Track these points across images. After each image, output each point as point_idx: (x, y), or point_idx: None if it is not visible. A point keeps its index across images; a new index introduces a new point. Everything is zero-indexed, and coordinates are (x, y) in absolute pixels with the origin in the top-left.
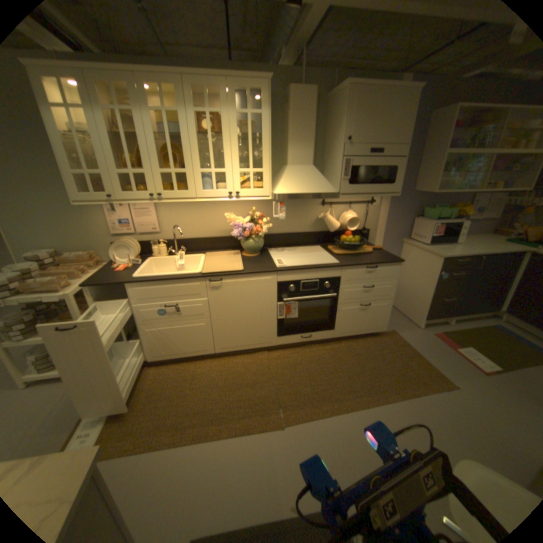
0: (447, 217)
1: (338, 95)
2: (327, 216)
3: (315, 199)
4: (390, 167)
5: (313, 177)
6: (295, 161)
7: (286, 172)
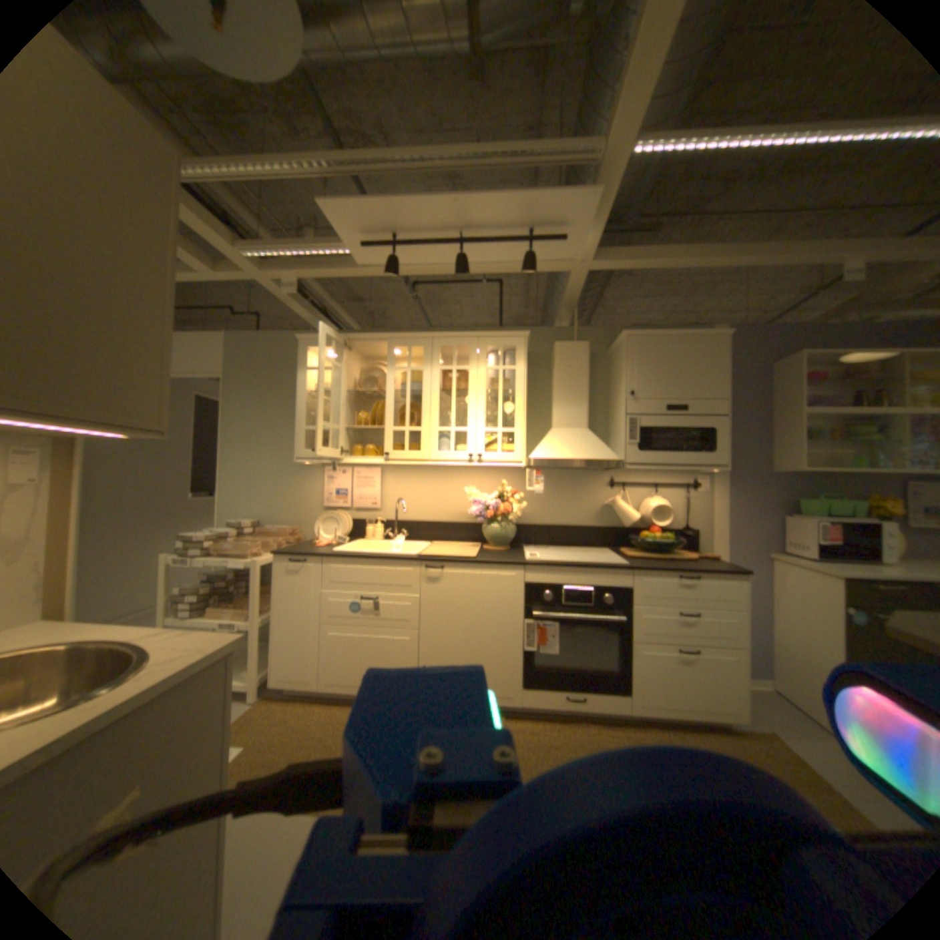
0: (849, 516)
1: (616, 349)
2: (616, 500)
3: (597, 477)
4: (701, 428)
5: (585, 440)
6: (561, 423)
7: (547, 434)
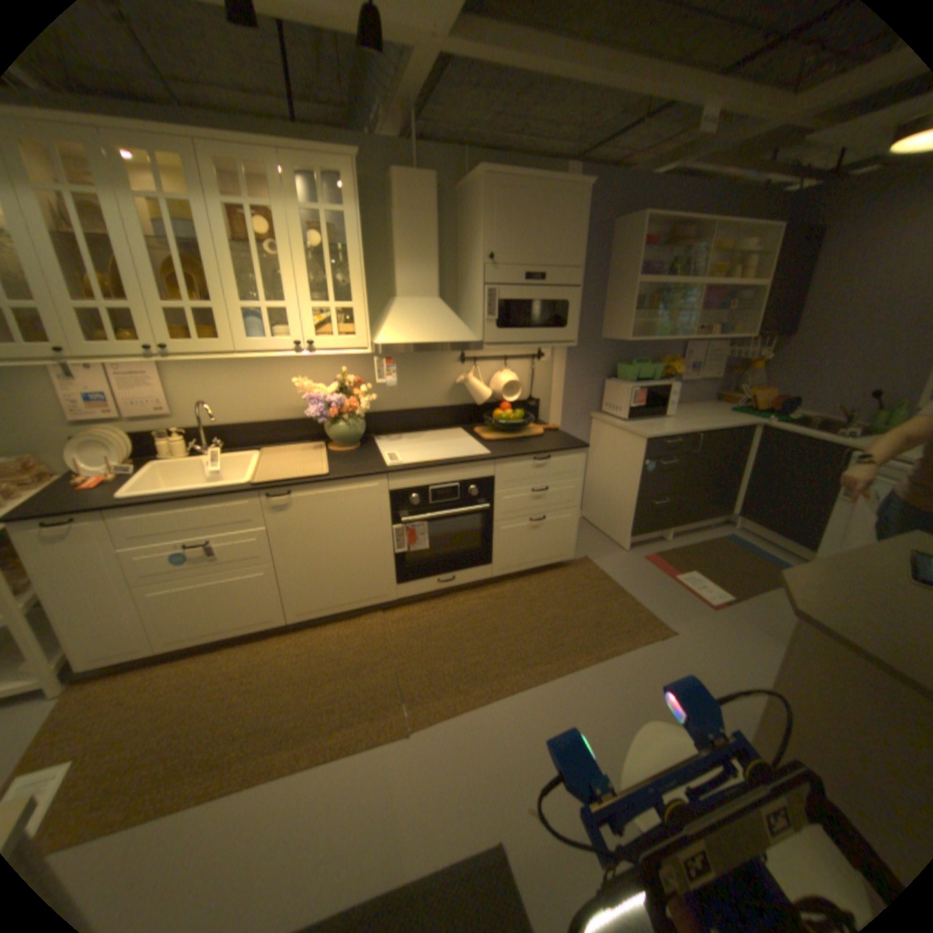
0: (650, 378)
1: (470, 189)
2: (469, 380)
3: (448, 353)
4: (557, 302)
5: (440, 317)
6: (409, 292)
7: (394, 309)
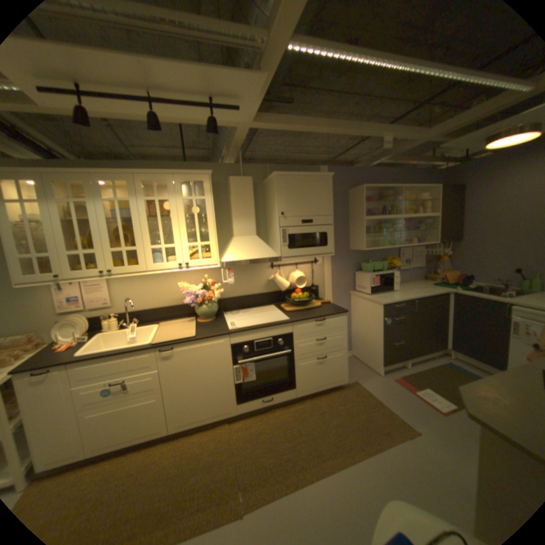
0: (381, 270)
1: (270, 183)
2: (276, 277)
3: (264, 263)
4: (320, 233)
5: (257, 245)
6: (240, 234)
7: (232, 243)
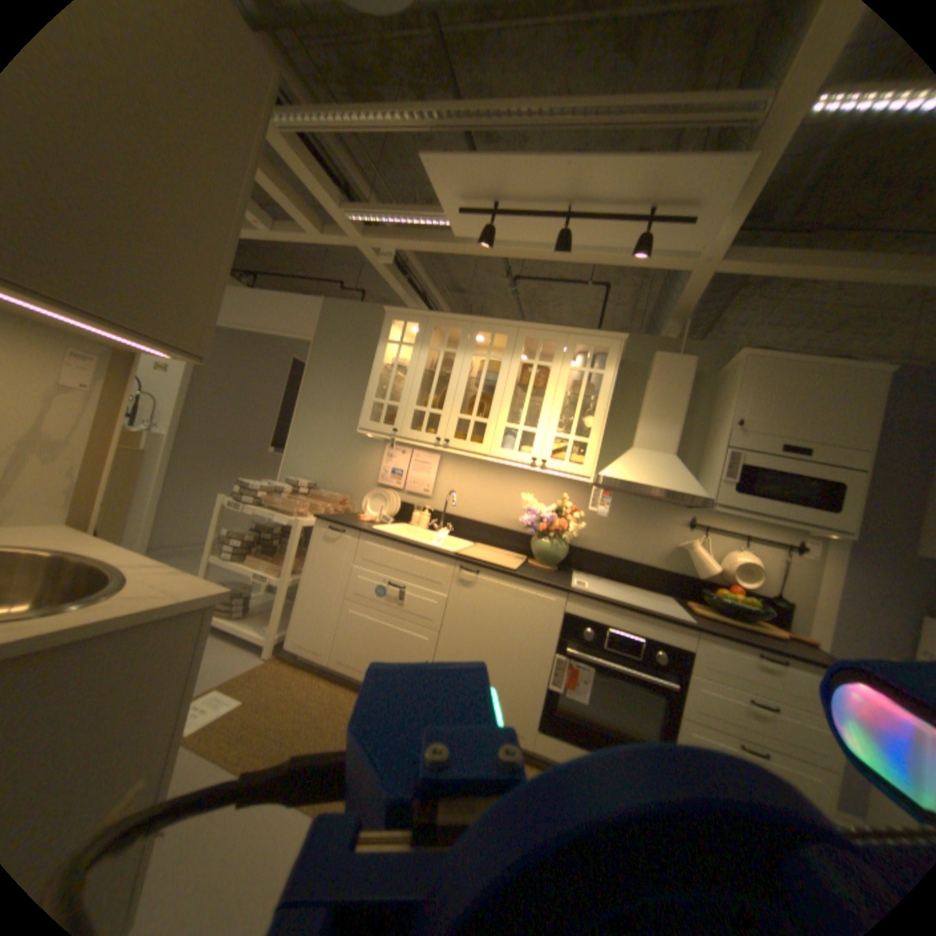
0: None
1: (730, 370)
2: (695, 545)
3: (676, 513)
4: (826, 481)
5: (670, 468)
6: (645, 443)
7: (626, 453)
